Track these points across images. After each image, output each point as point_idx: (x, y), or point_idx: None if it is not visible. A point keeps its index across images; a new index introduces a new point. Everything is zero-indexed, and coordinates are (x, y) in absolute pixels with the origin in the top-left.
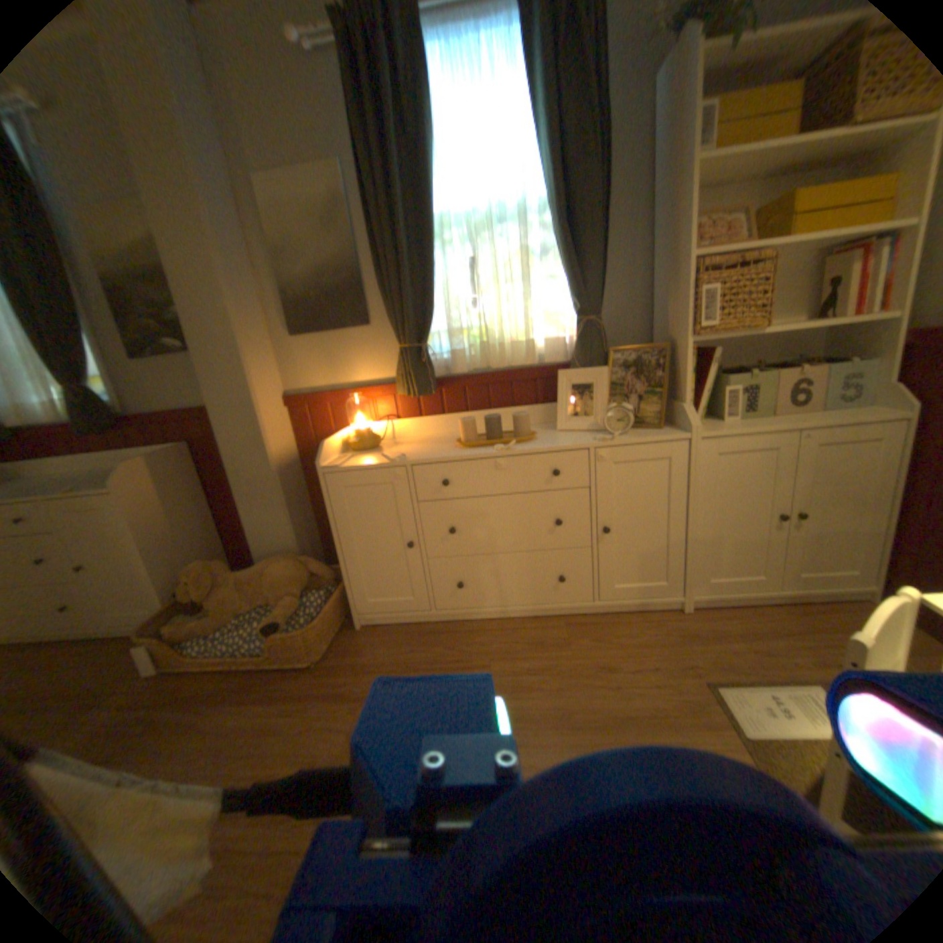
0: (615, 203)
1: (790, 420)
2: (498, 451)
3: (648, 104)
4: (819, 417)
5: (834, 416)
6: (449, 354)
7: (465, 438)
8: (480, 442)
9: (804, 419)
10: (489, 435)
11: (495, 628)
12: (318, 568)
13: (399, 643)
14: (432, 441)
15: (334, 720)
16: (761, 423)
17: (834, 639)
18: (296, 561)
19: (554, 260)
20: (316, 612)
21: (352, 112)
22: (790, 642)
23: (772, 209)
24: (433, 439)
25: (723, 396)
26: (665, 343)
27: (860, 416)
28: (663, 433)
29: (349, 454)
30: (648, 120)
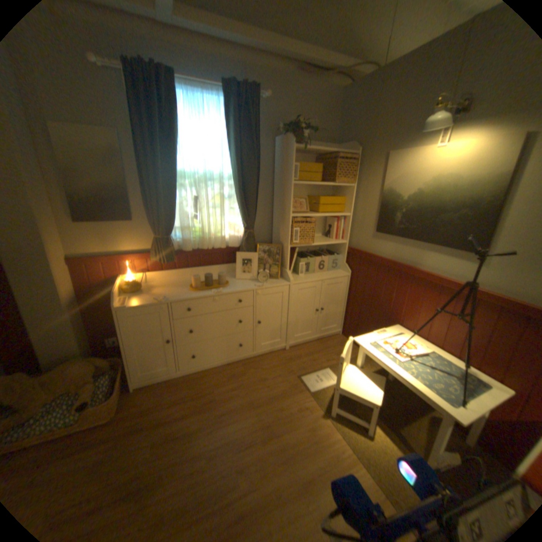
0: (260, 185)
1: (318, 276)
2: (213, 294)
3: (271, 146)
4: (326, 275)
5: (329, 274)
6: (179, 240)
7: (189, 283)
8: (201, 287)
9: (322, 275)
10: (206, 284)
11: (209, 374)
12: (100, 364)
13: (160, 395)
14: (171, 286)
15: (137, 445)
16: (310, 277)
17: (330, 351)
18: (85, 364)
19: (233, 203)
20: (105, 391)
21: (130, 112)
22: (319, 355)
23: (312, 198)
24: (171, 284)
25: (298, 266)
26: (277, 243)
27: (336, 275)
28: (279, 282)
29: (118, 295)
30: (271, 152)
